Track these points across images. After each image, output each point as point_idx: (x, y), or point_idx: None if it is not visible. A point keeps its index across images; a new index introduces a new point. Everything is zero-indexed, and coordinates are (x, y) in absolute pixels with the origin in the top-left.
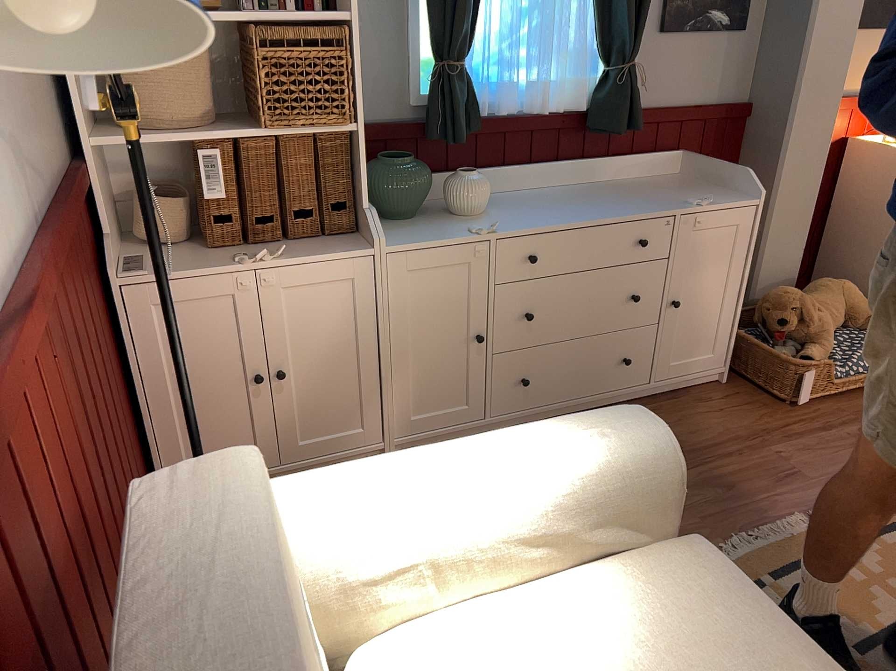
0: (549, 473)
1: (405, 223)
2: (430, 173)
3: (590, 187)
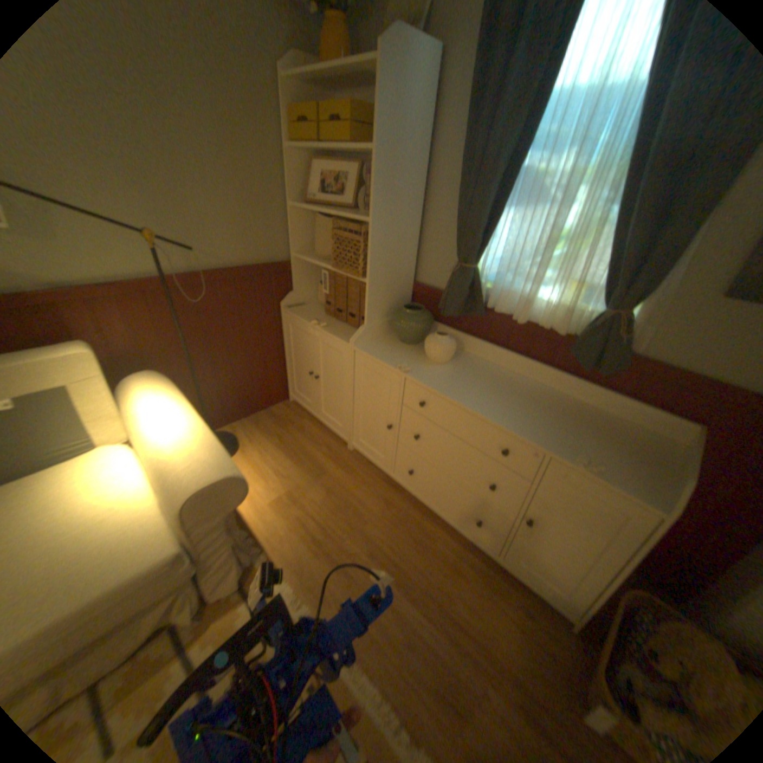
0: (163, 452)
1: (397, 345)
2: (422, 325)
3: (559, 398)
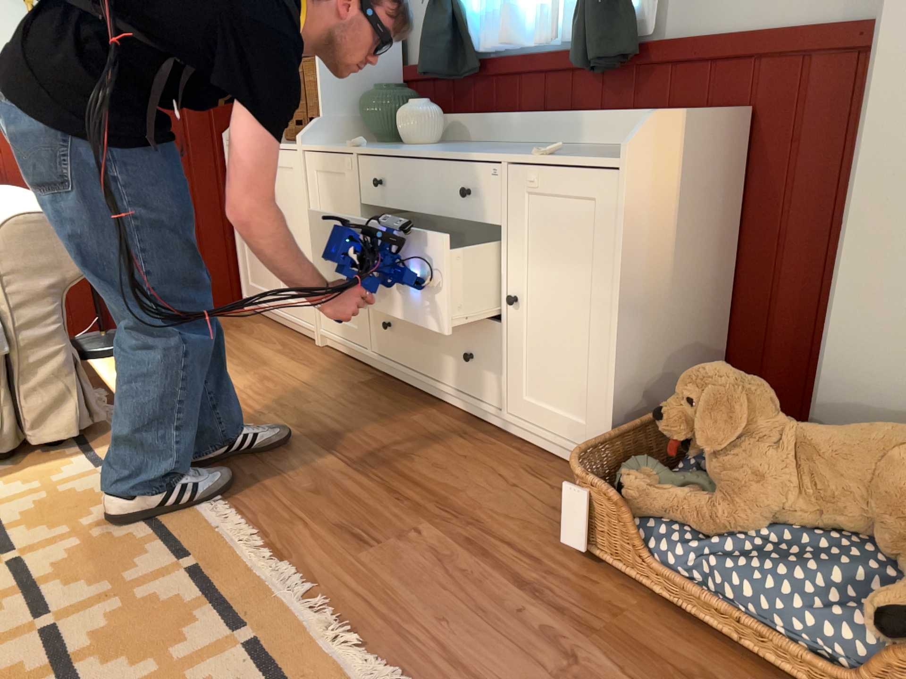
0: None
1: (368, 144)
2: (395, 102)
3: (574, 147)
